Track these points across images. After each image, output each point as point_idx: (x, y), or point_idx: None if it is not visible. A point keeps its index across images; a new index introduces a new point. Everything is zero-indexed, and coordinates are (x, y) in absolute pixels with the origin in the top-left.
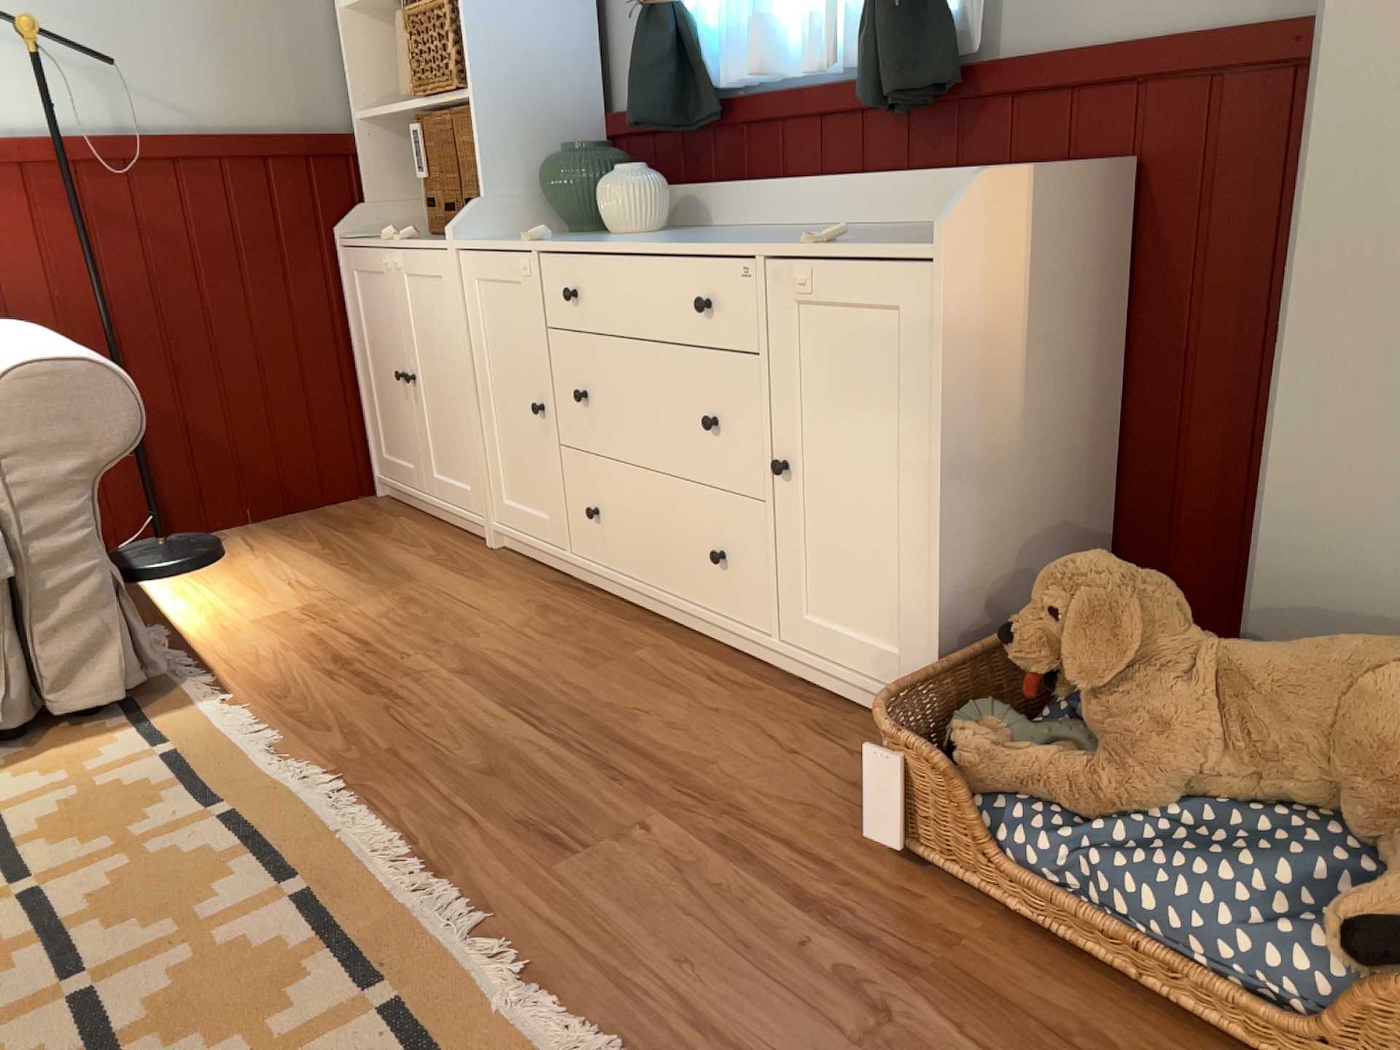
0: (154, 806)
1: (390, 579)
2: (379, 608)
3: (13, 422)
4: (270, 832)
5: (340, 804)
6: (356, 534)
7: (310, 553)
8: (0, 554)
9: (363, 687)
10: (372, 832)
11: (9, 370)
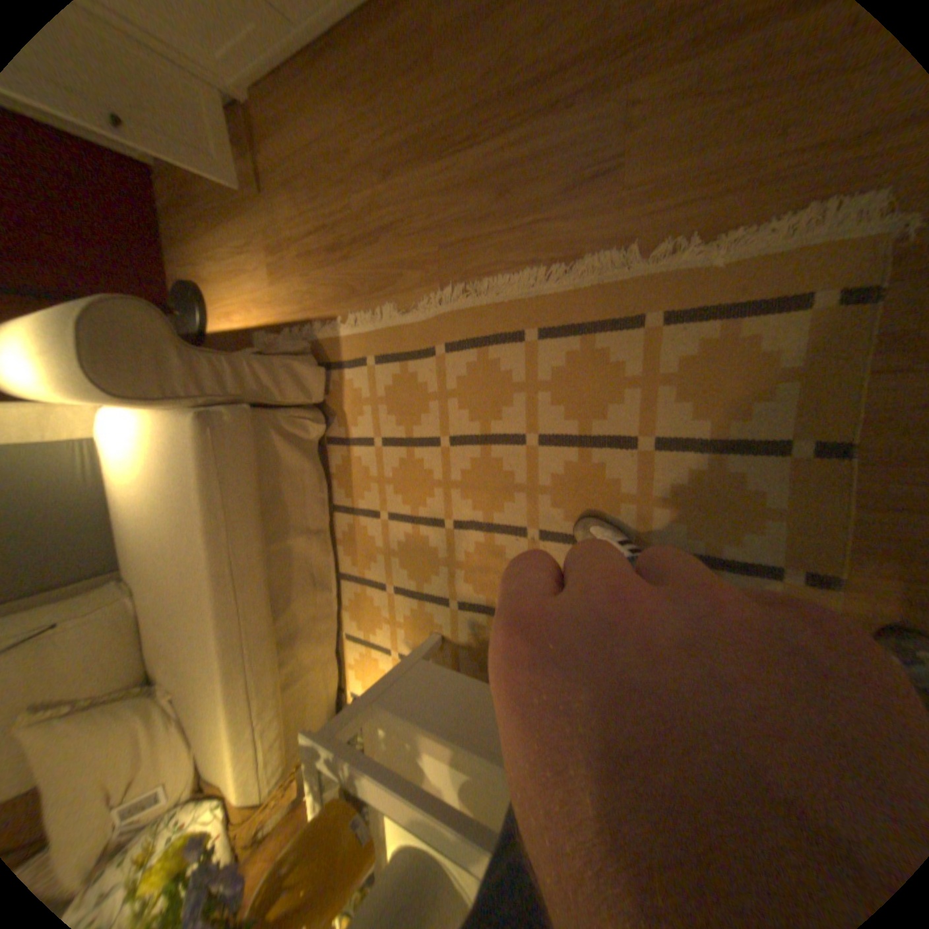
0: (417, 376)
1: (257, 186)
2: (287, 204)
3: (134, 382)
4: (475, 330)
5: (474, 288)
6: (195, 192)
7: (207, 229)
8: (234, 408)
9: (369, 241)
10: (510, 279)
11: (83, 375)
